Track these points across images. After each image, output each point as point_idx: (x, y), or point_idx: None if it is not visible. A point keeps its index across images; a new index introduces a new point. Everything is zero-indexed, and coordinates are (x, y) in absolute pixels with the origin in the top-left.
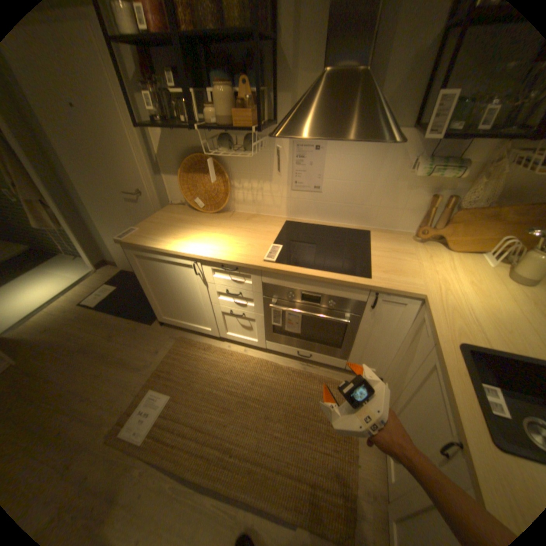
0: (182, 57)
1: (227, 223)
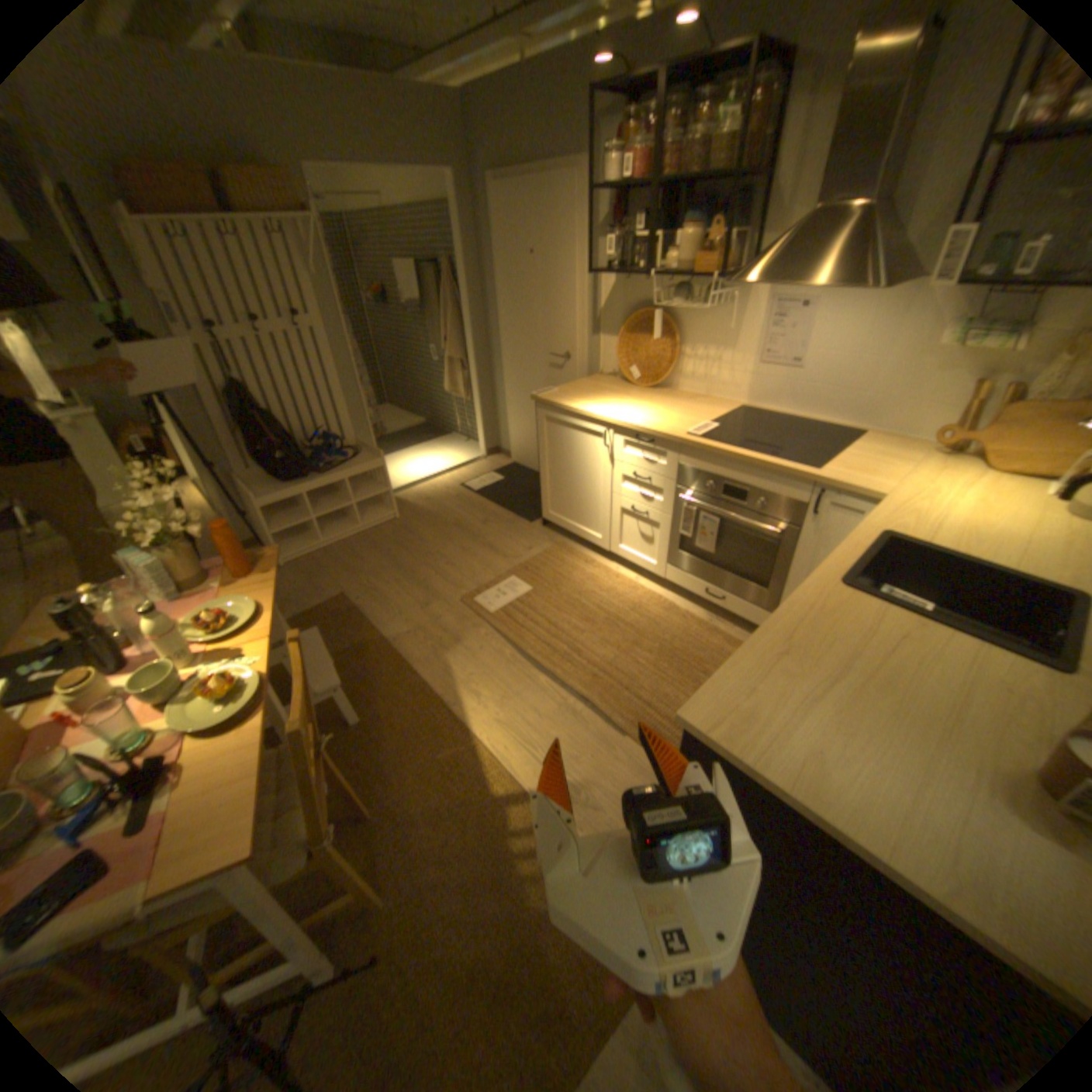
0: (661, 198)
1: (660, 398)
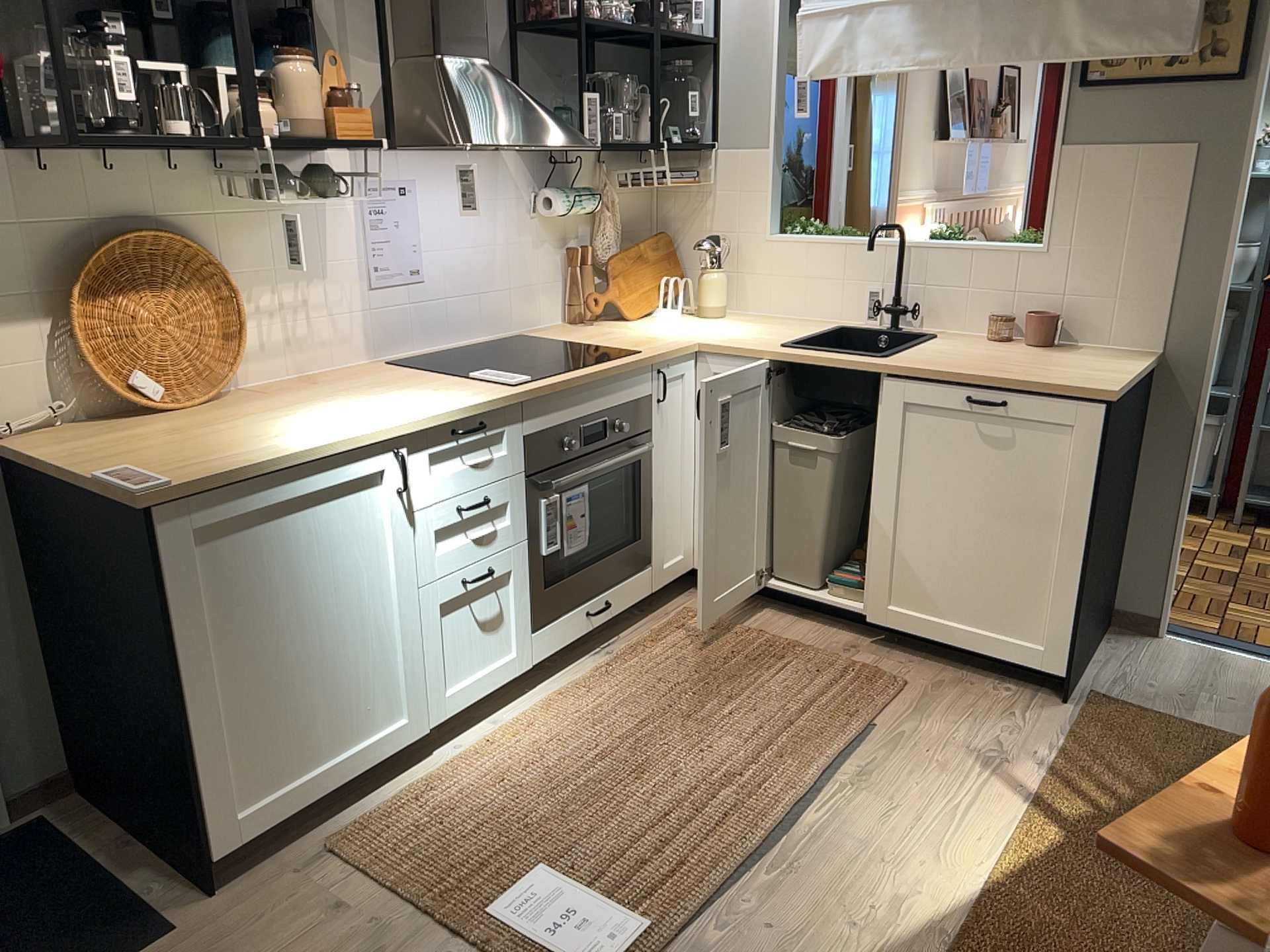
0: None
1: (294, 398)
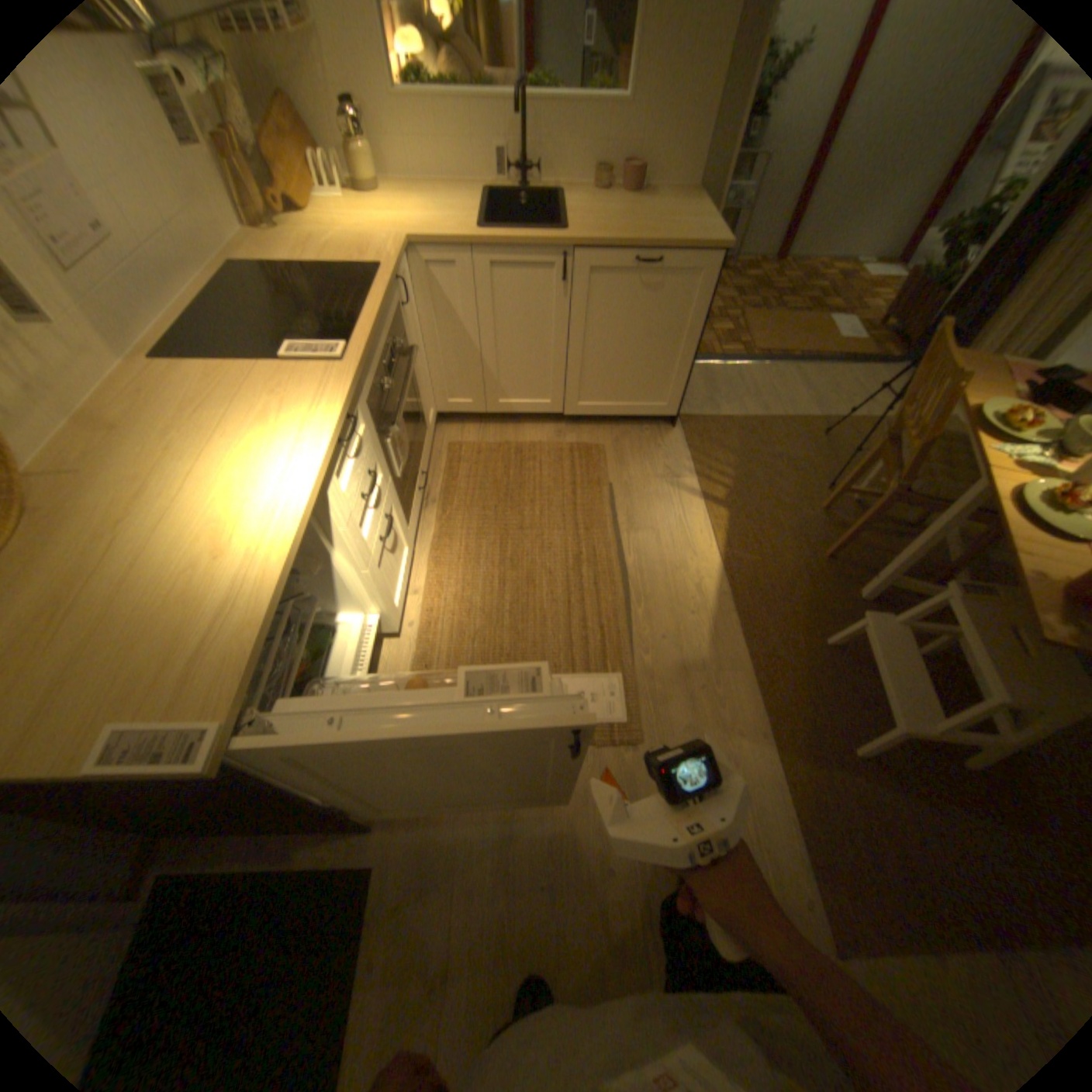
0: None
1: (121, 463)
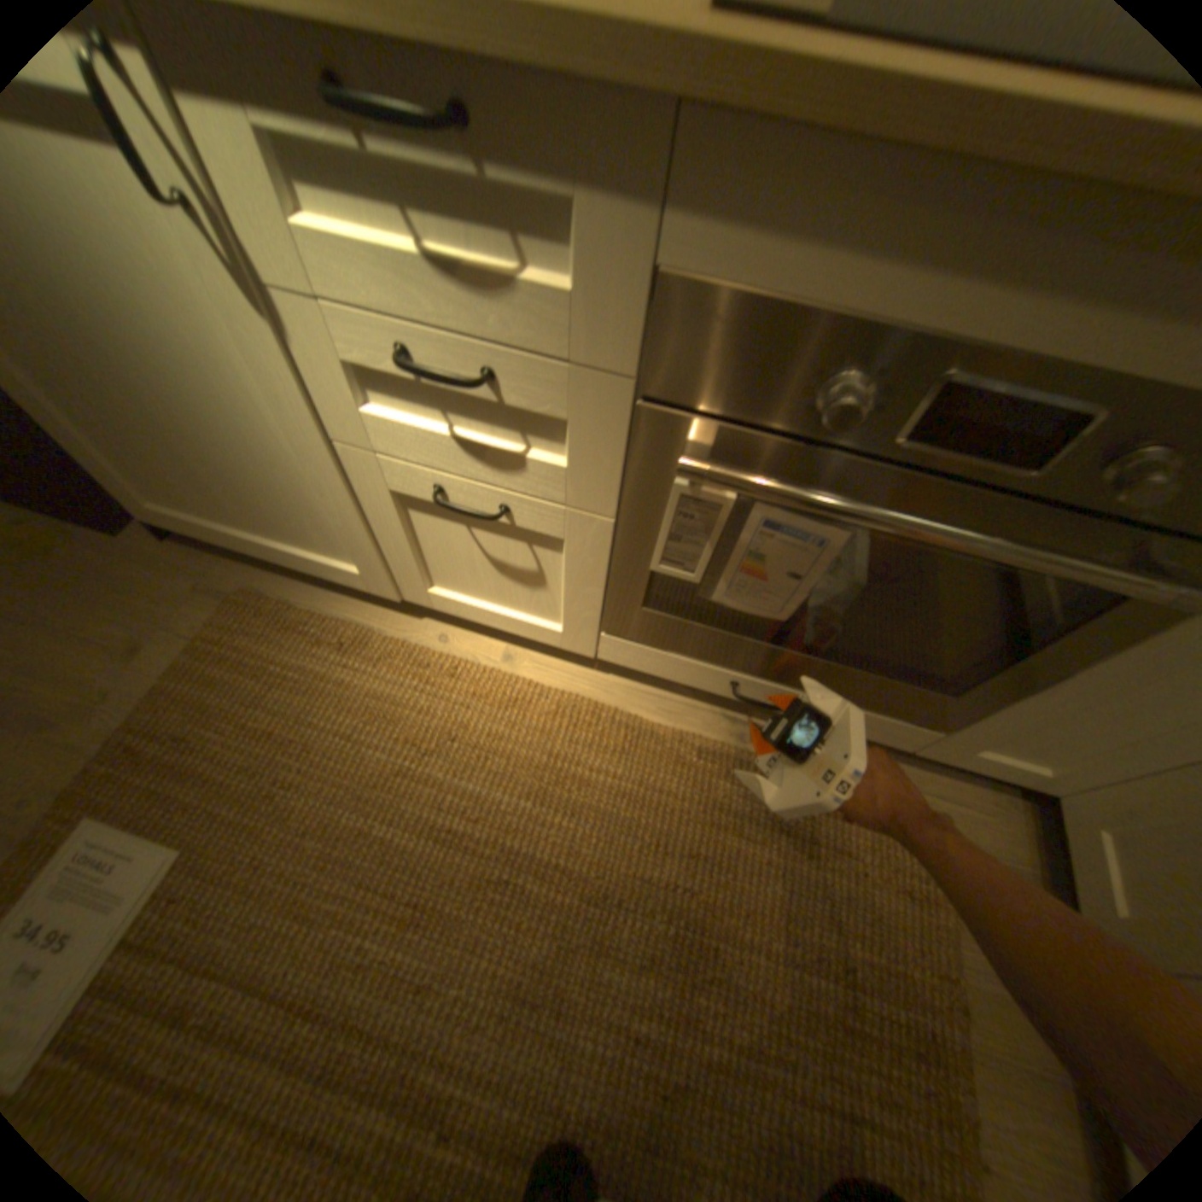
0: None
1: None
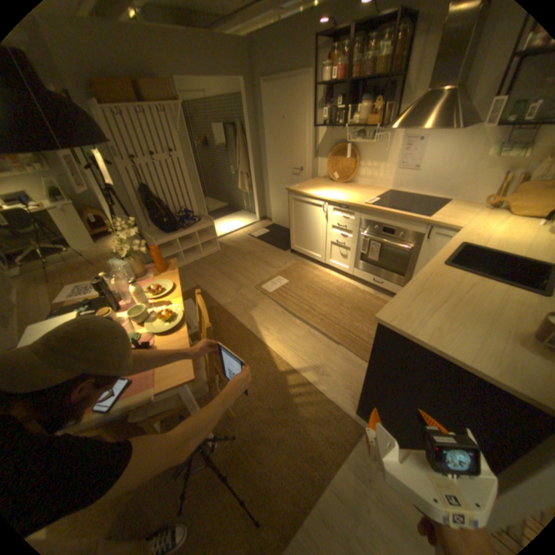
0: (350, 88)
1: (349, 188)
